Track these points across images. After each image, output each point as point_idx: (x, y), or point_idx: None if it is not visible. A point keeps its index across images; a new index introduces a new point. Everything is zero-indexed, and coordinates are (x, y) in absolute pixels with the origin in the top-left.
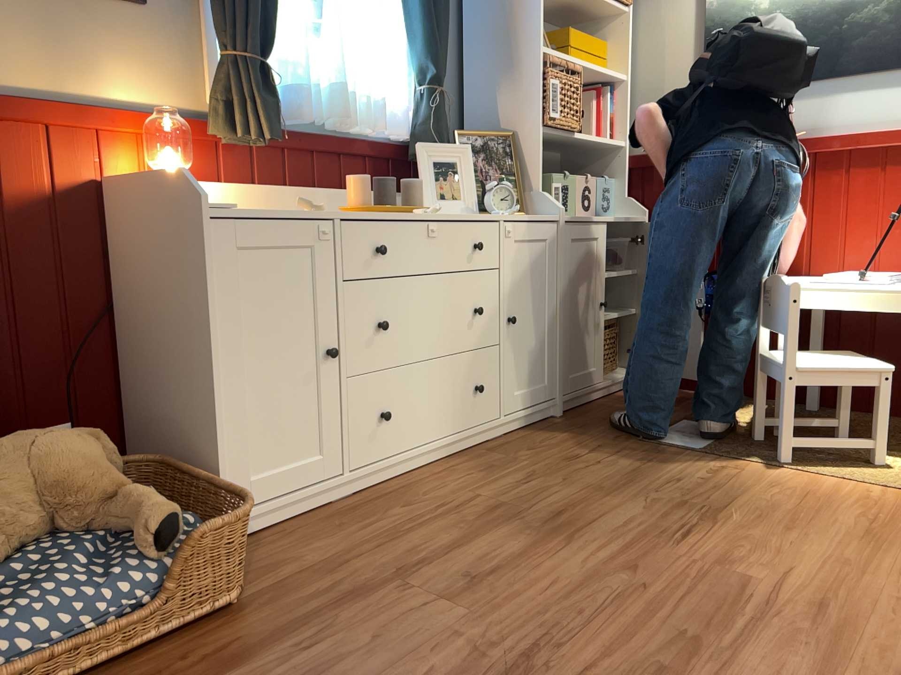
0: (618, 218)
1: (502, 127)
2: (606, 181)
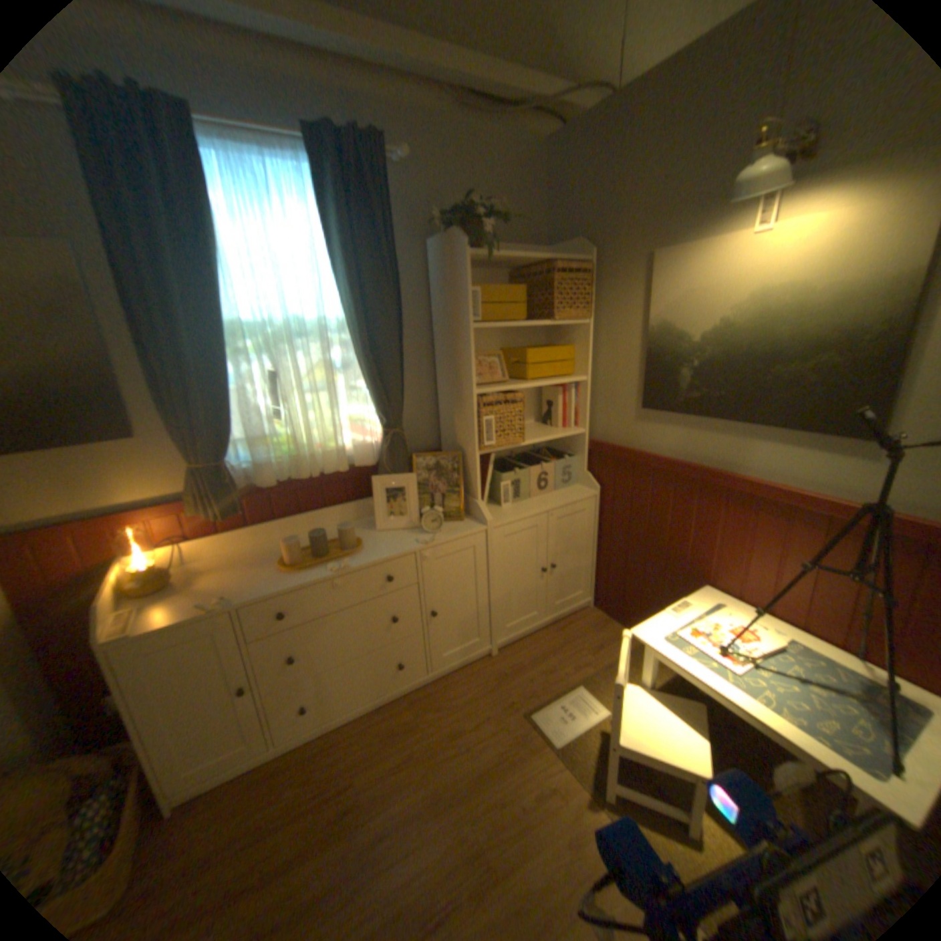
0: (567, 499)
1: (458, 444)
2: (572, 456)
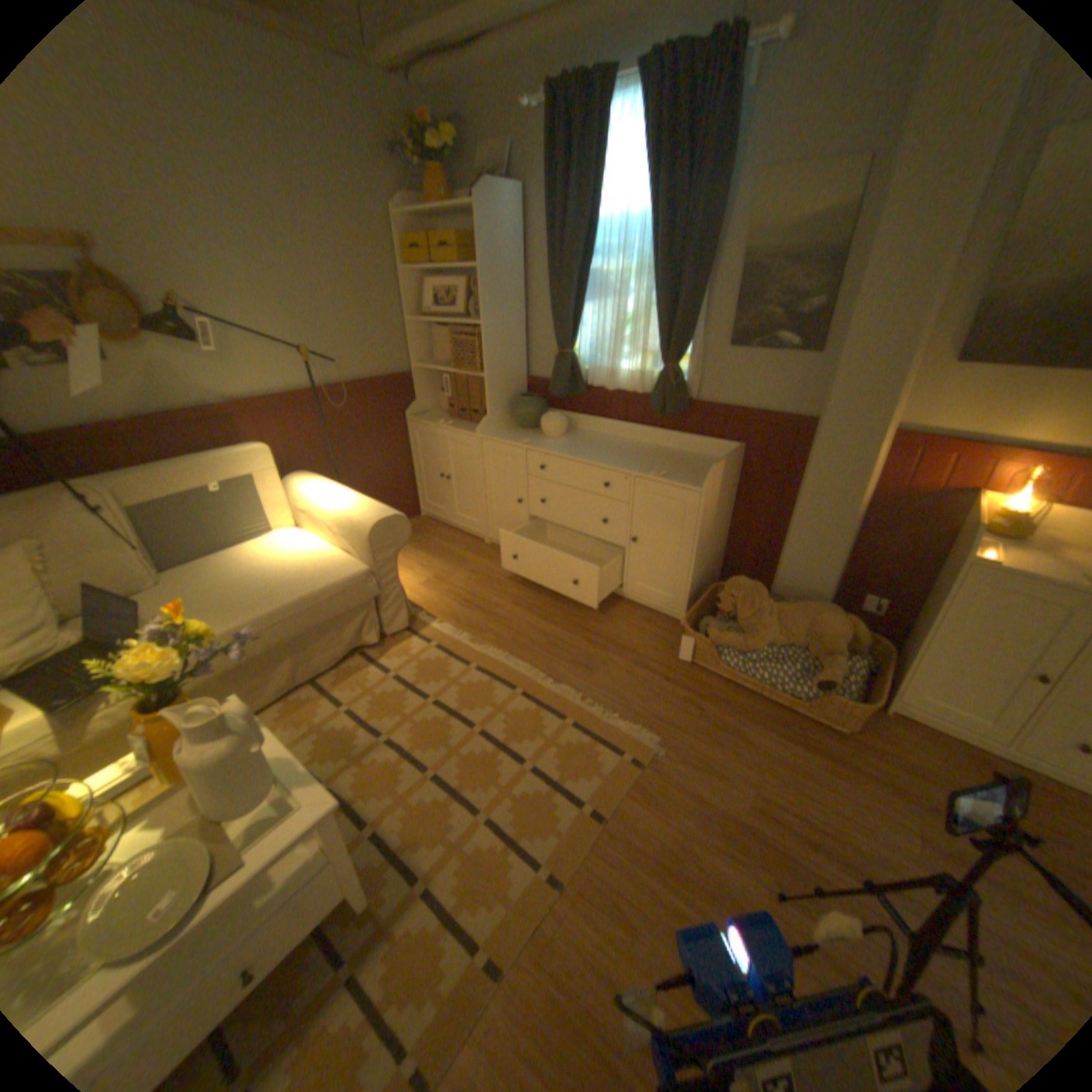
0: None
1: None
2: None
